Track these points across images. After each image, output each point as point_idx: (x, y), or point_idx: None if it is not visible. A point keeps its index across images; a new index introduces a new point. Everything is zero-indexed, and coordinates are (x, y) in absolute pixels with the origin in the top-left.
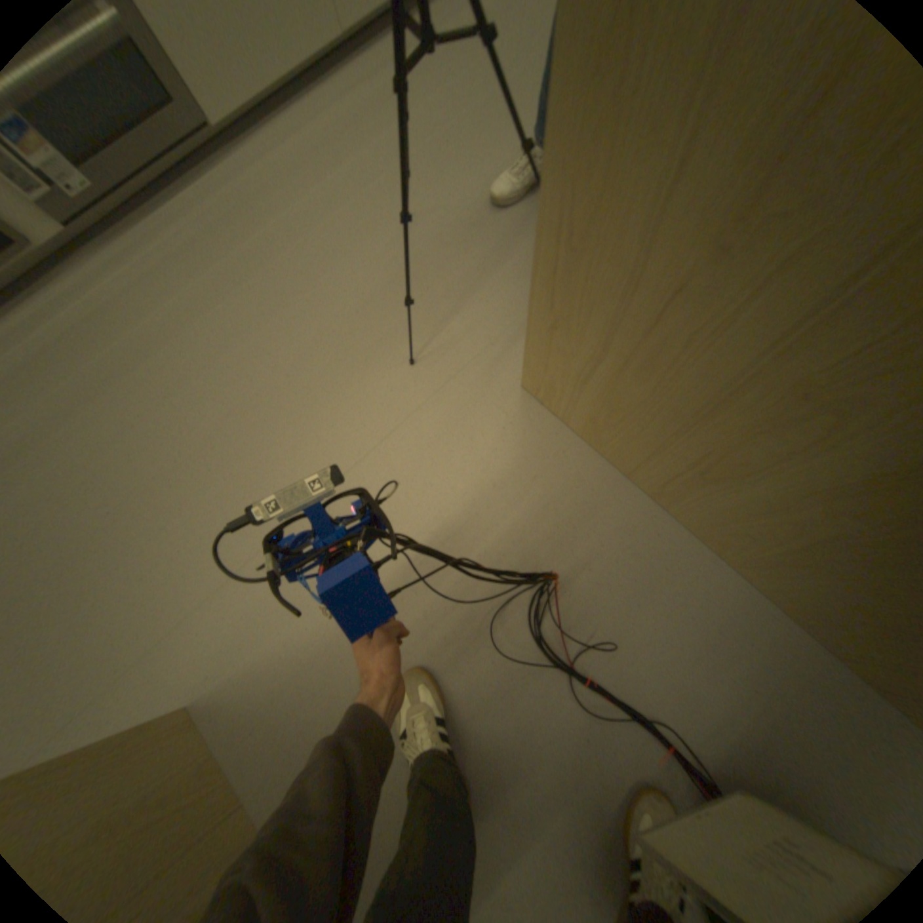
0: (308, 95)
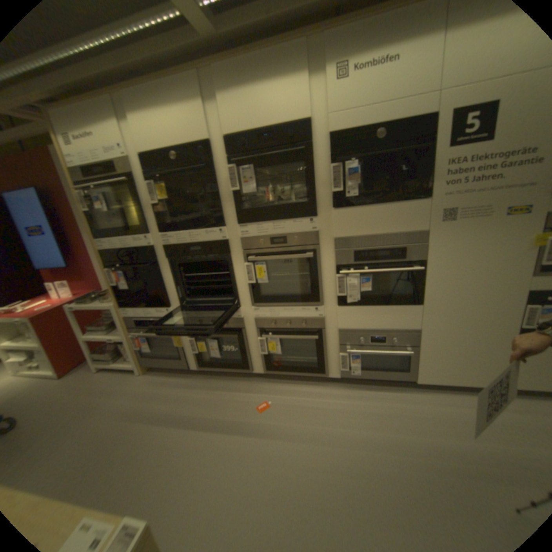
0: (472, 396)
